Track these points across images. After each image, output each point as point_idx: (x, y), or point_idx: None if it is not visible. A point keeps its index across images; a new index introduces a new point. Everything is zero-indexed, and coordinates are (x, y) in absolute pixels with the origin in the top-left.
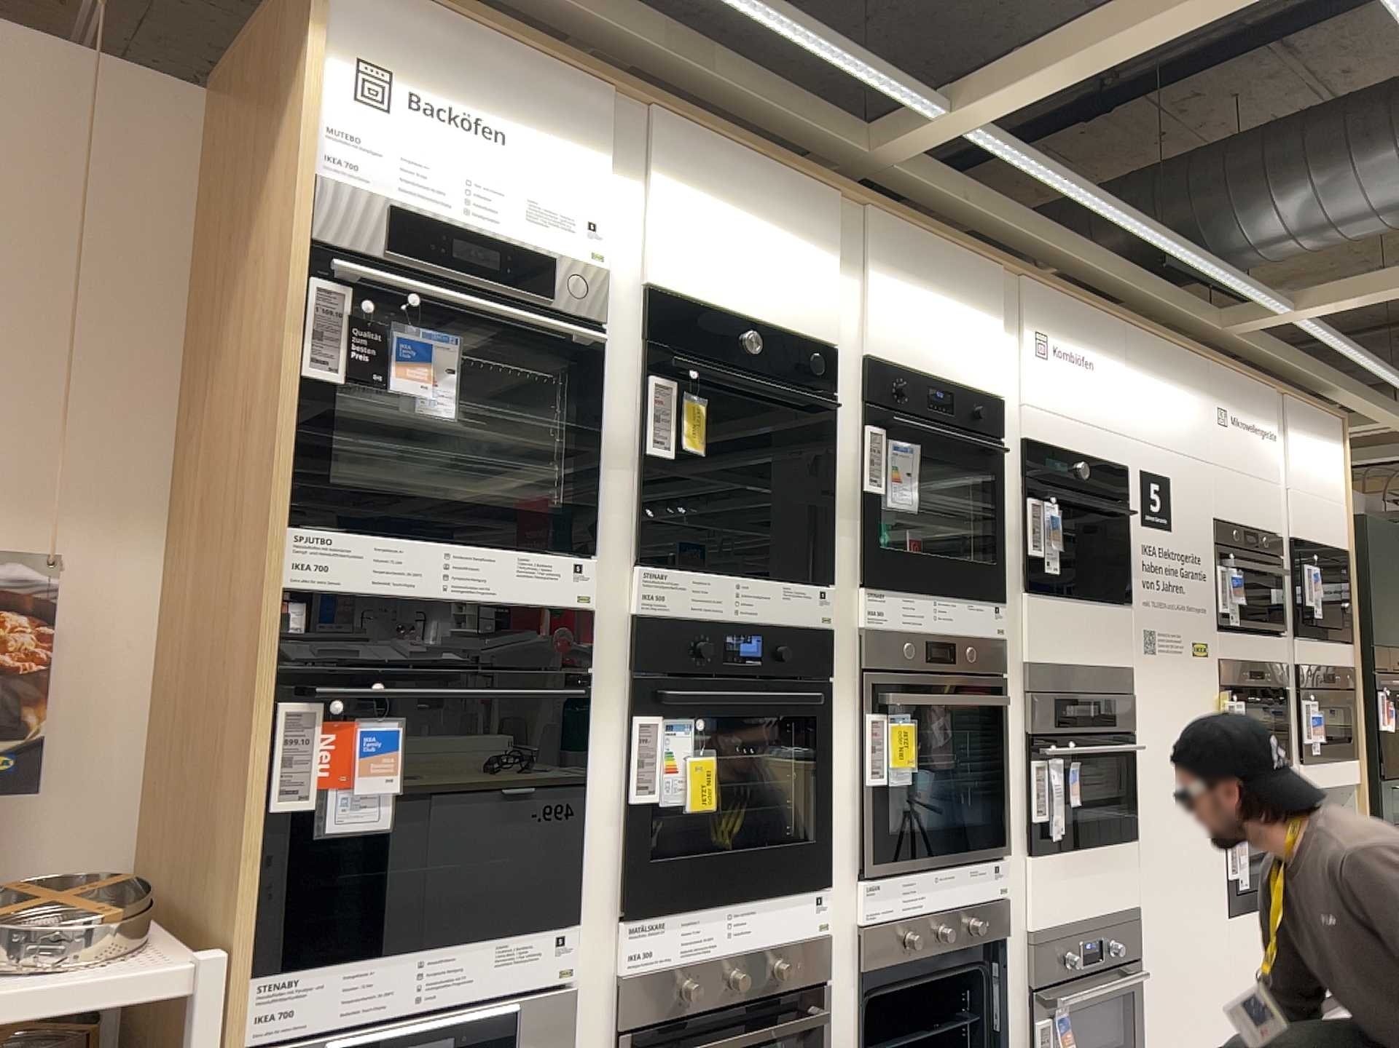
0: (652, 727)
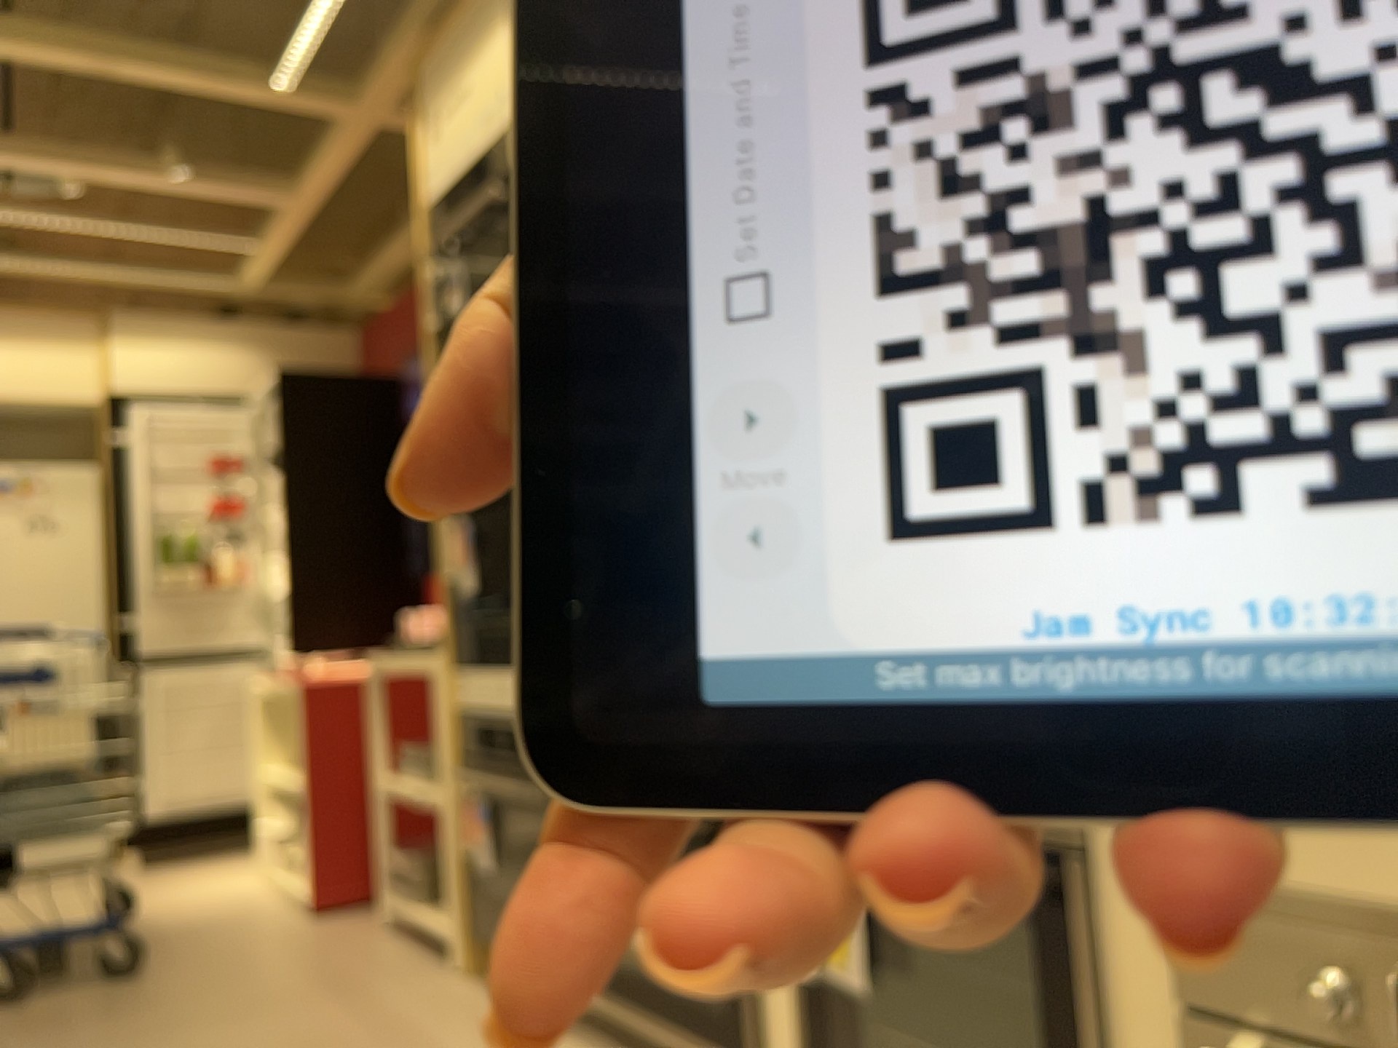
0: None
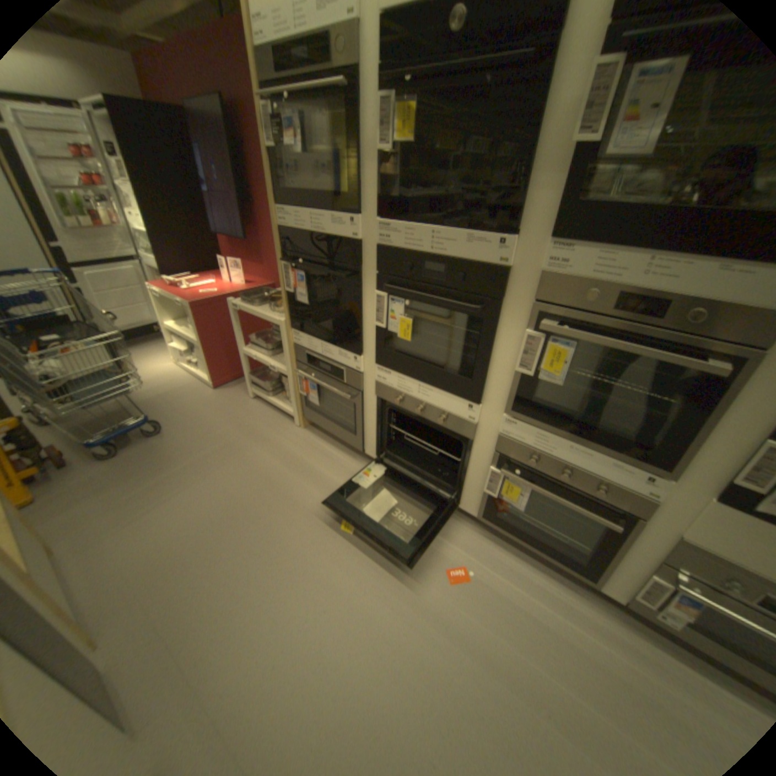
0: (381, 301)
